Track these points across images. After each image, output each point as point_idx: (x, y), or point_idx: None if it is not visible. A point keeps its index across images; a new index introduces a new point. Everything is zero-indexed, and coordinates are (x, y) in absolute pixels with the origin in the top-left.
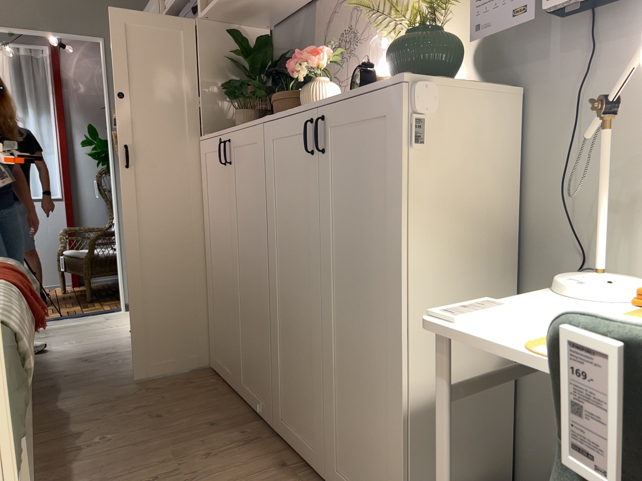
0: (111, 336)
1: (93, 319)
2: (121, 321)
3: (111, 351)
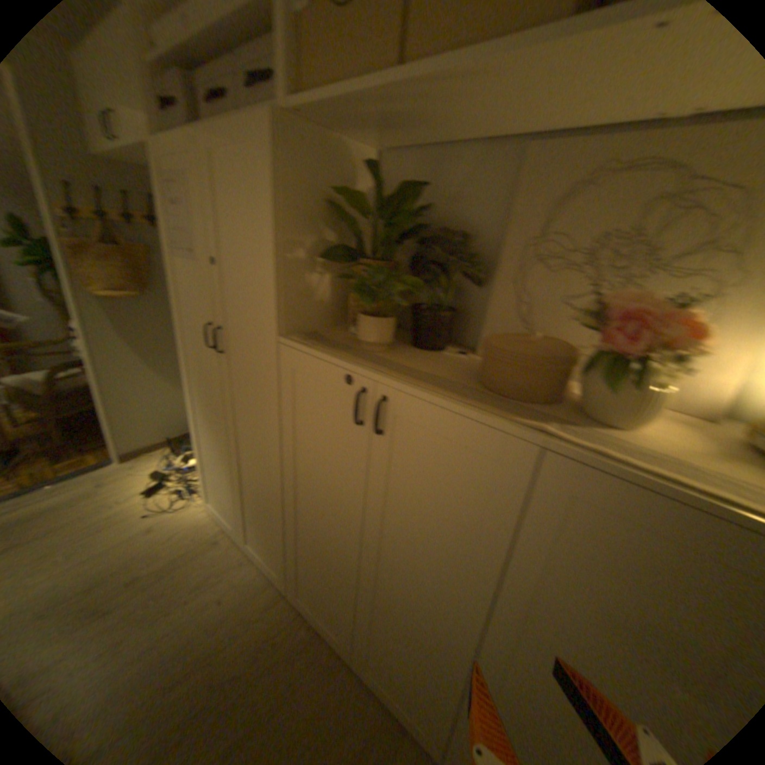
0: (115, 535)
1: (74, 490)
2: (119, 490)
3: (129, 578)
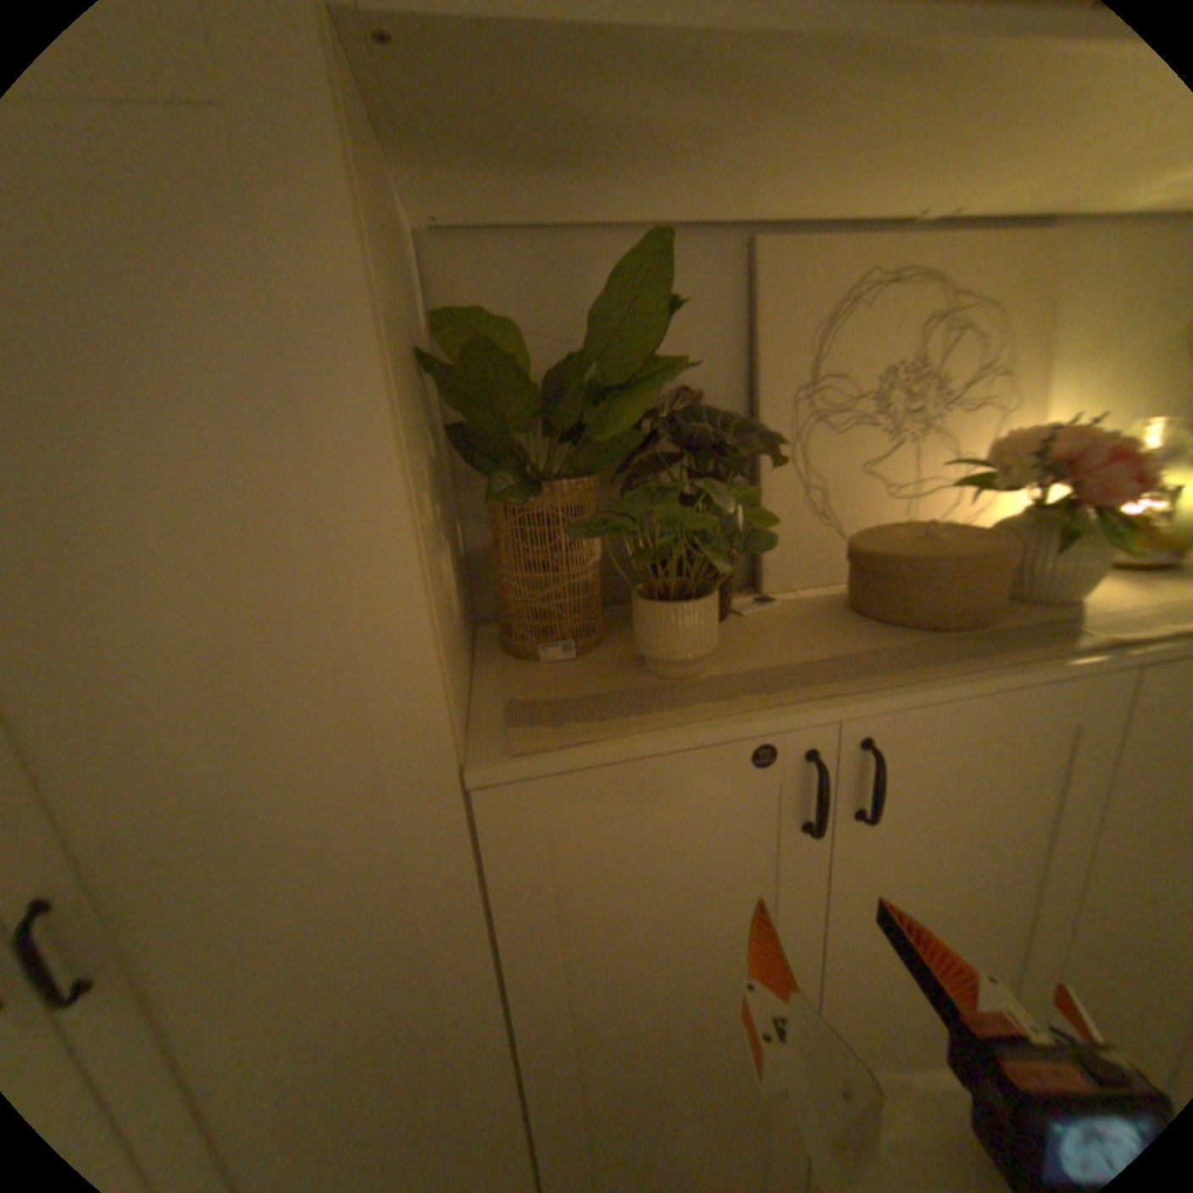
0: None
1: None
2: None
3: None
